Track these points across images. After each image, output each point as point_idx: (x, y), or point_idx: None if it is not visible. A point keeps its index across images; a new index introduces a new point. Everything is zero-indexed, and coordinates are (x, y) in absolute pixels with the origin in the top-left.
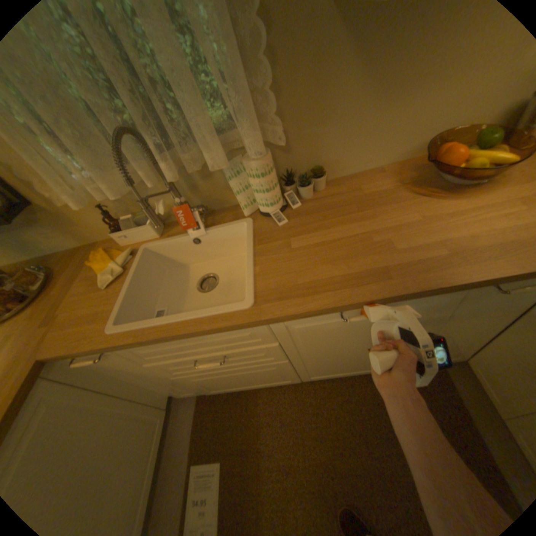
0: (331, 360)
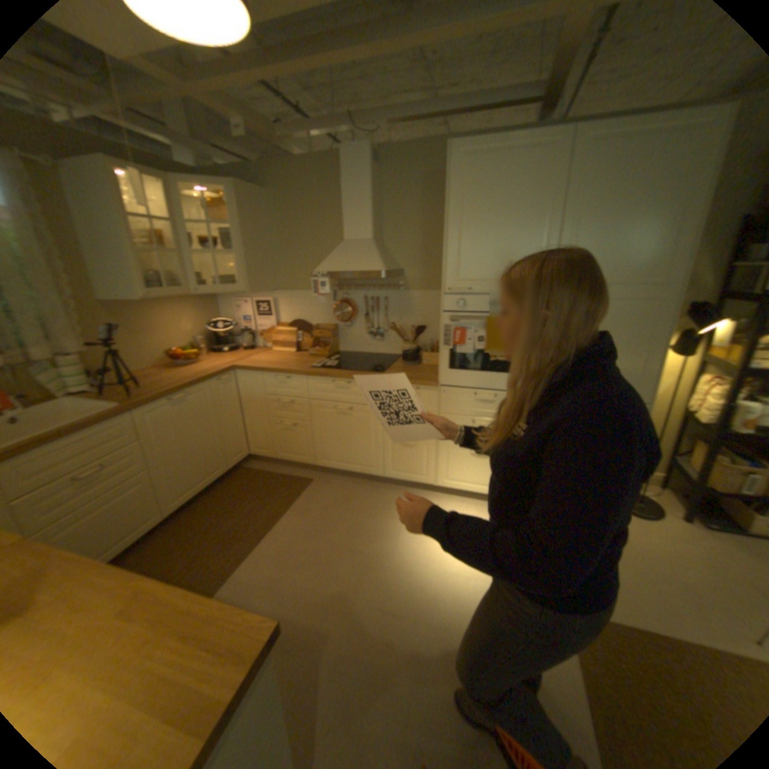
0: (178, 463)
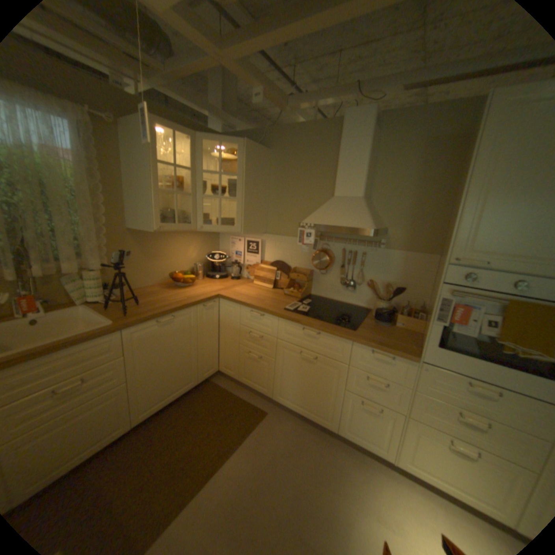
0: (153, 378)
